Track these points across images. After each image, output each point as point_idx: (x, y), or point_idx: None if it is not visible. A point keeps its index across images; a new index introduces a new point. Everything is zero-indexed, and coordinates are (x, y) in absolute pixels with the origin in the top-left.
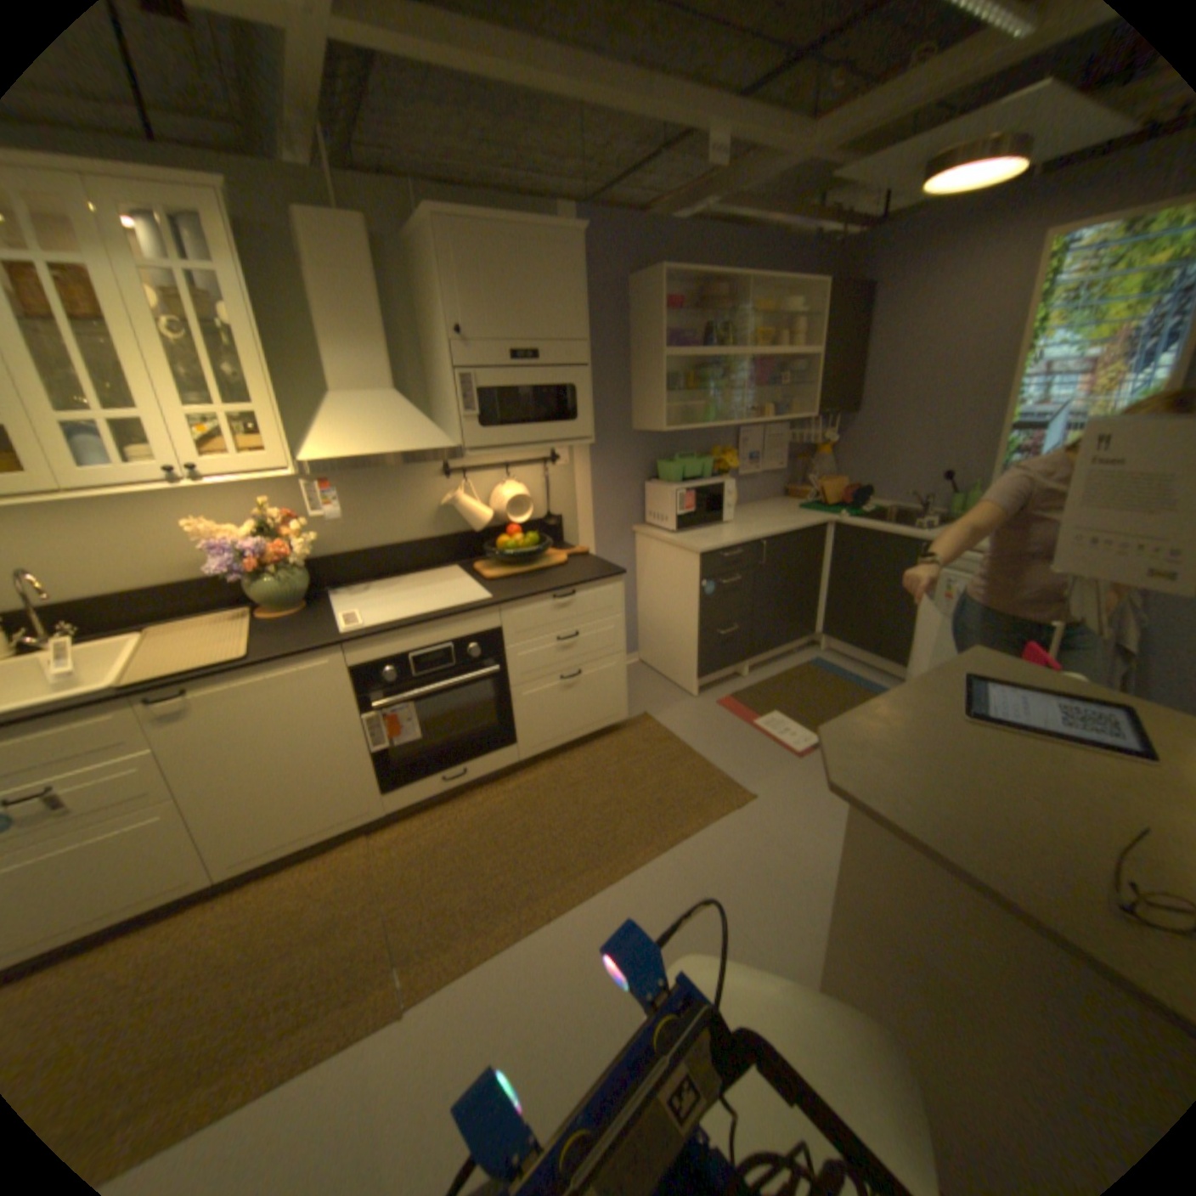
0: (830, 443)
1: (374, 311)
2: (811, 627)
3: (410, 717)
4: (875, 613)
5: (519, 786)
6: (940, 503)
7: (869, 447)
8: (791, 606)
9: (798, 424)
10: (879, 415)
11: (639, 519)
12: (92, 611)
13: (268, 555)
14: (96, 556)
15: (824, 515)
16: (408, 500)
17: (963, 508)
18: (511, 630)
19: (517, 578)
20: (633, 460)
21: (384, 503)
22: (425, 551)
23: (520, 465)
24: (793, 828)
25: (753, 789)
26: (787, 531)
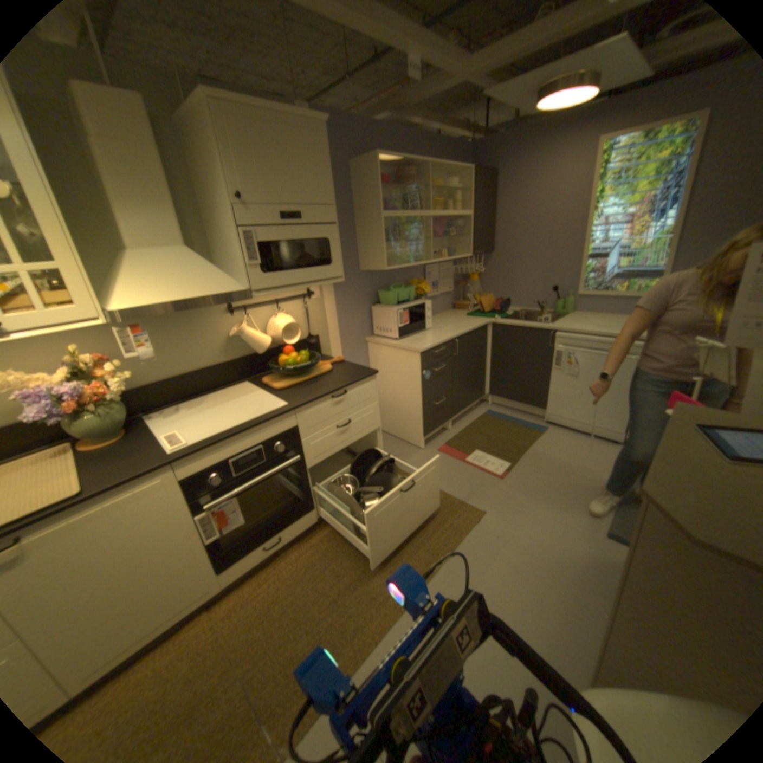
0: (476, 273)
1: (160, 178)
2: (482, 391)
3: (233, 509)
4: (522, 378)
5: (319, 539)
6: (547, 306)
7: (501, 274)
8: (471, 379)
9: (458, 262)
10: (505, 254)
11: (369, 332)
12: None
13: (85, 395)
14: None
15: (483, 319)
16: (201, 334)
17: (562, 308)
18: (304, 426)
19: (299, 385)
20: (361, 291)
21: (181, 338)
22: (219, 372)
23: (285, 300)
24: (514, 529)
25: (480, 506)
26: (467, 331)
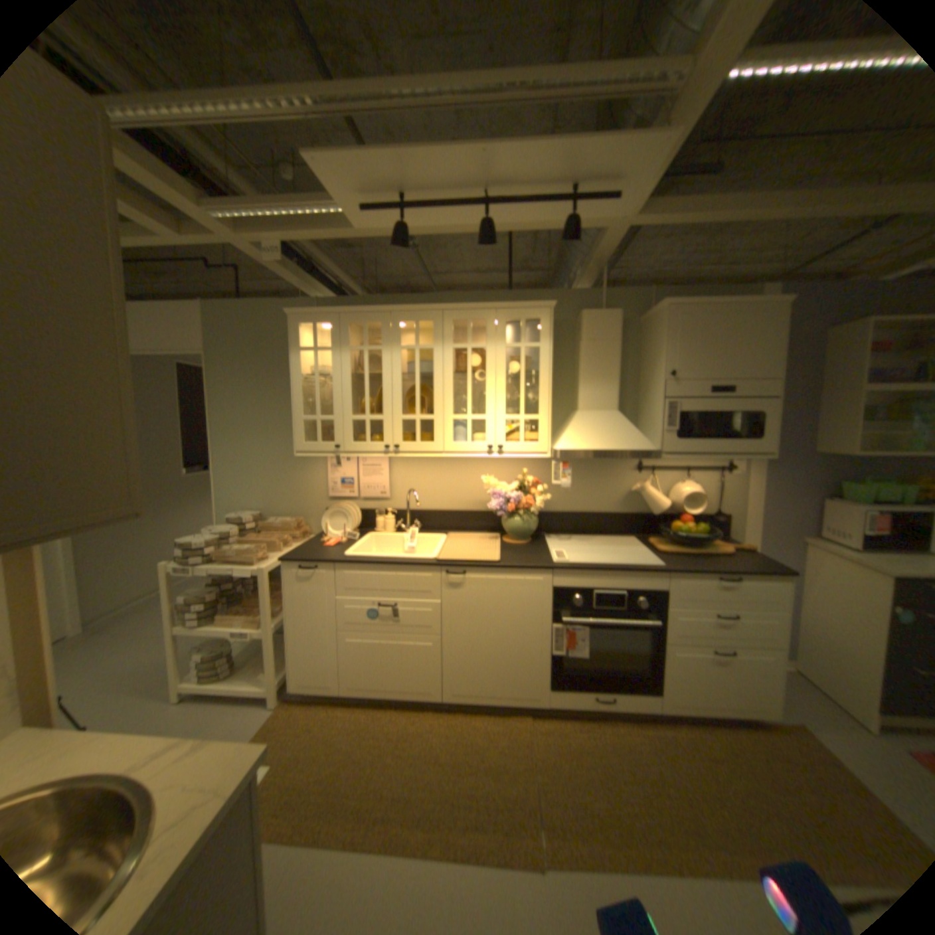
0: None
1: (616, 363)
2: None
3: (585, 639)
4: None
5: (659, 737)
6: None
7: None
8: None
9: None
10: None
11: (815, 531)
12: (429, 517)
13: (521, 503)
14: (439, 489)
15: None
16: (608, 483)
17: None
18: (677, 596)
19: (687, 556)
20: (814, 477)
21: (592, 483)
22: (613, 521)
23: (700, 469)
24: None
25: None
26: None
